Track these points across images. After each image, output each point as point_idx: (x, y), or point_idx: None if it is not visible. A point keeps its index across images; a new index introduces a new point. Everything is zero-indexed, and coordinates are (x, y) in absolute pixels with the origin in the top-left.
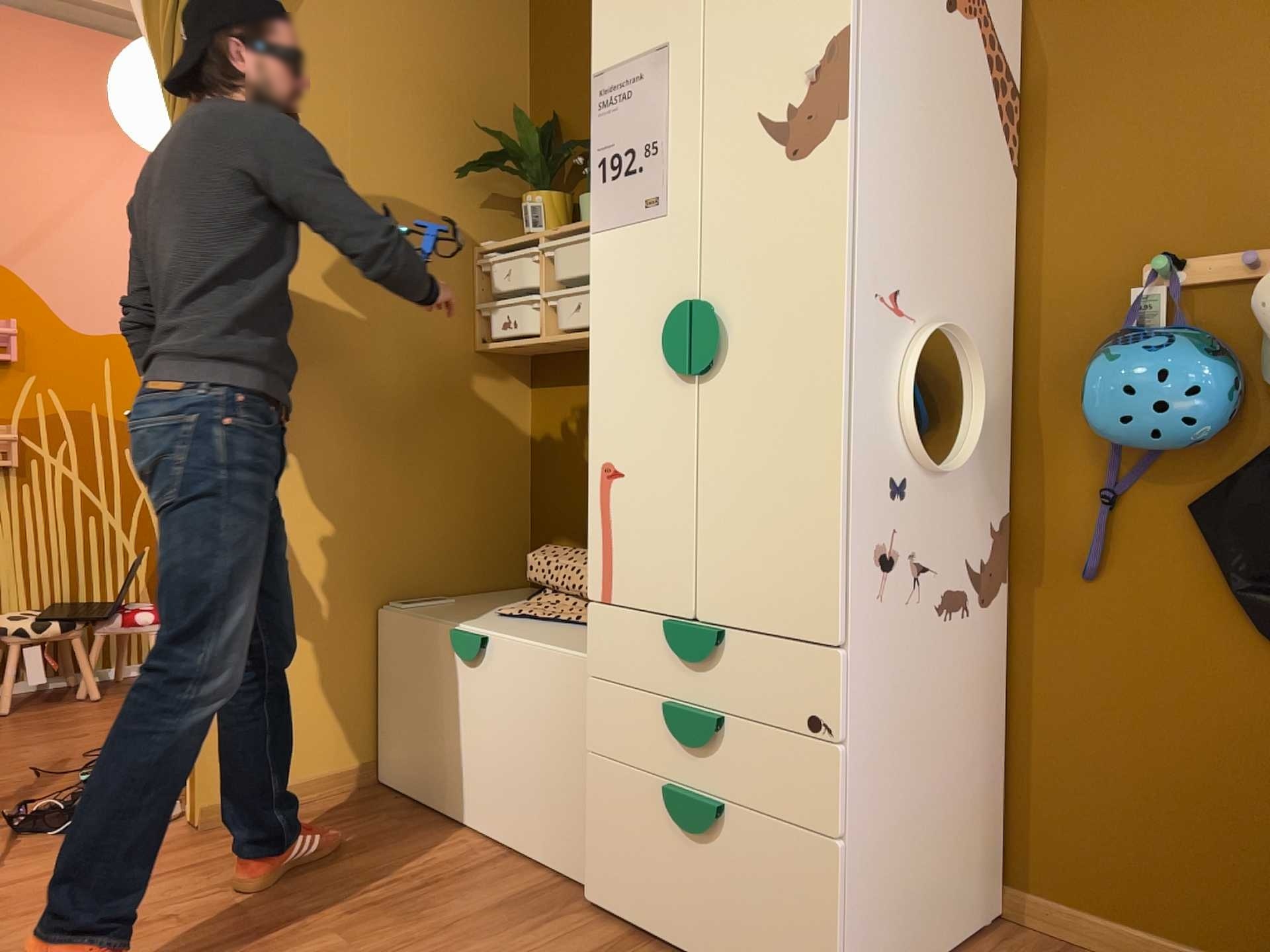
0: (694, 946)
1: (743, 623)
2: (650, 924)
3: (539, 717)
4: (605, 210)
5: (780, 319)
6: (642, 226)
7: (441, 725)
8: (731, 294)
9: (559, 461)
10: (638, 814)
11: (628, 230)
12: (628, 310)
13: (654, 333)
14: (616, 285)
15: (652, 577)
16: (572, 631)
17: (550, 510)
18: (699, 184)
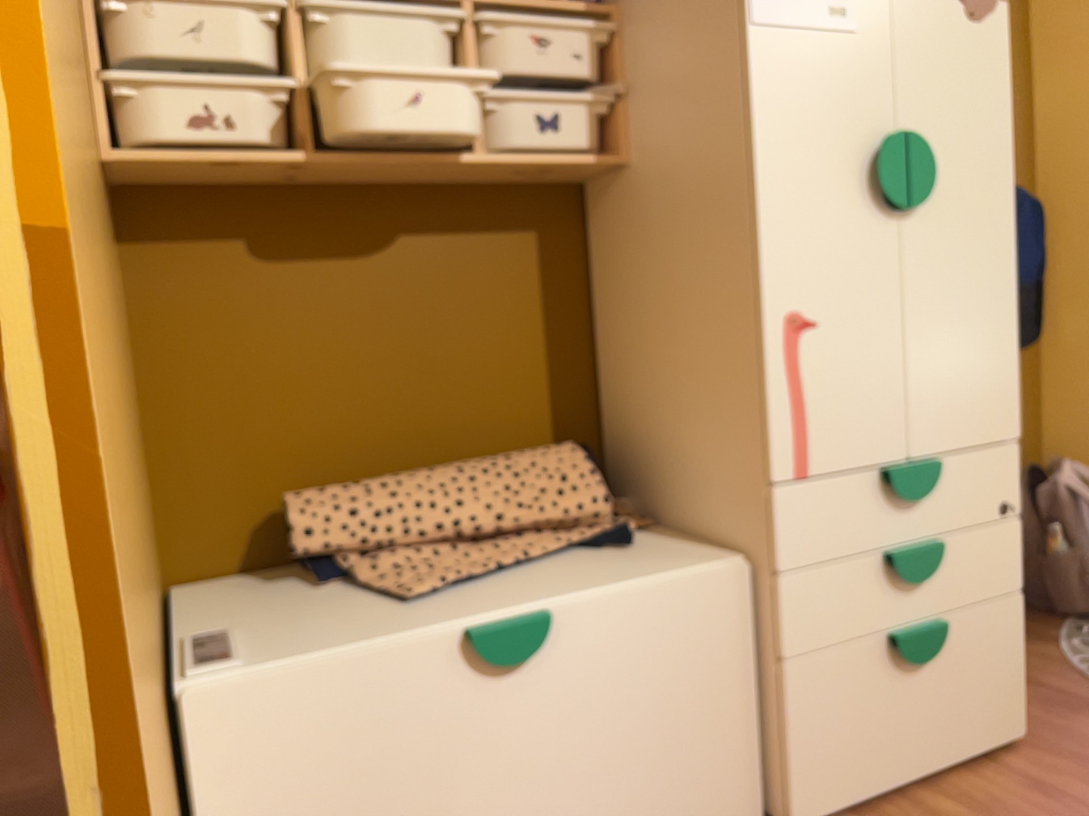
0: (921, 769)
1: (951, 445)
2: (876, 788)
3: (663, 674)
4: (773, 0)
5: (970, 163)
6: (827, 36)
7: (438, 808)
8: (927, 133)
9: (222, 365)
10: (858, 688)
11: (807, 35)
12: (812, 132)
13: (848, 163)
14: (794, 99)
15: (861, 431)
16: (563, 566)
17: (210, 448)
18: (891, 10)
